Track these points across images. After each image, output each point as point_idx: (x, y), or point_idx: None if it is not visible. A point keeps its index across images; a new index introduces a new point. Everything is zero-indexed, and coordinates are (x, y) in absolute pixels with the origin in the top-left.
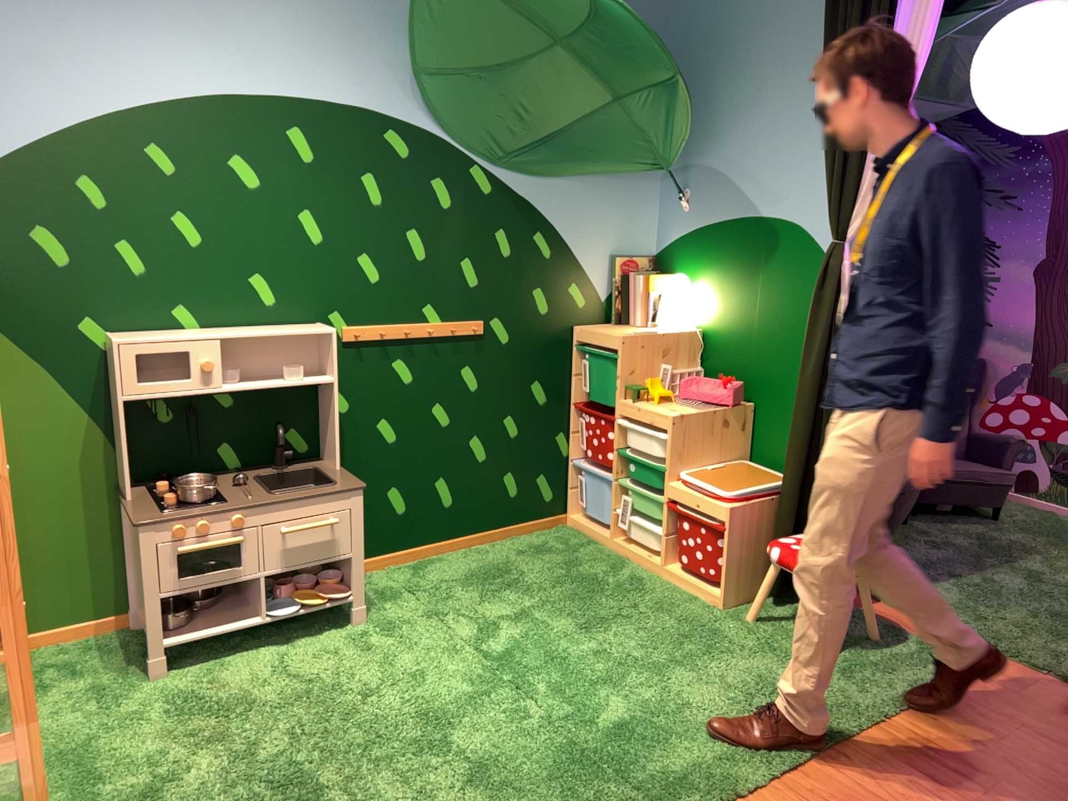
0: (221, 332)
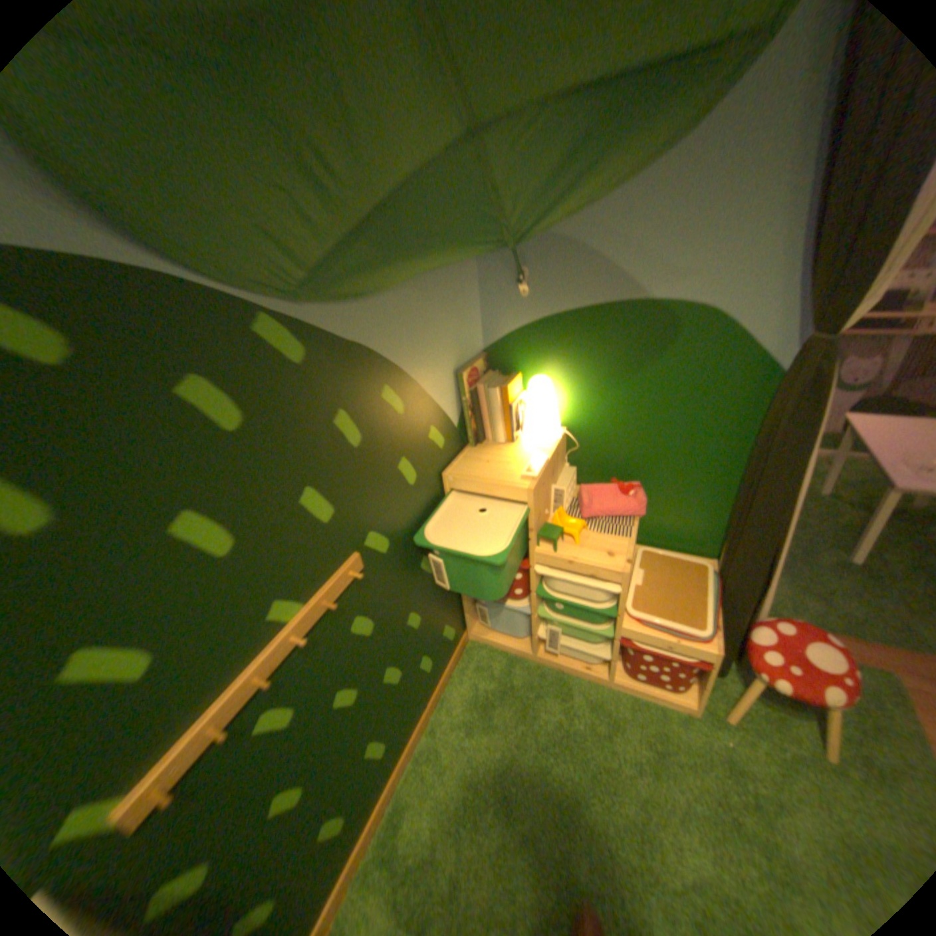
0: None
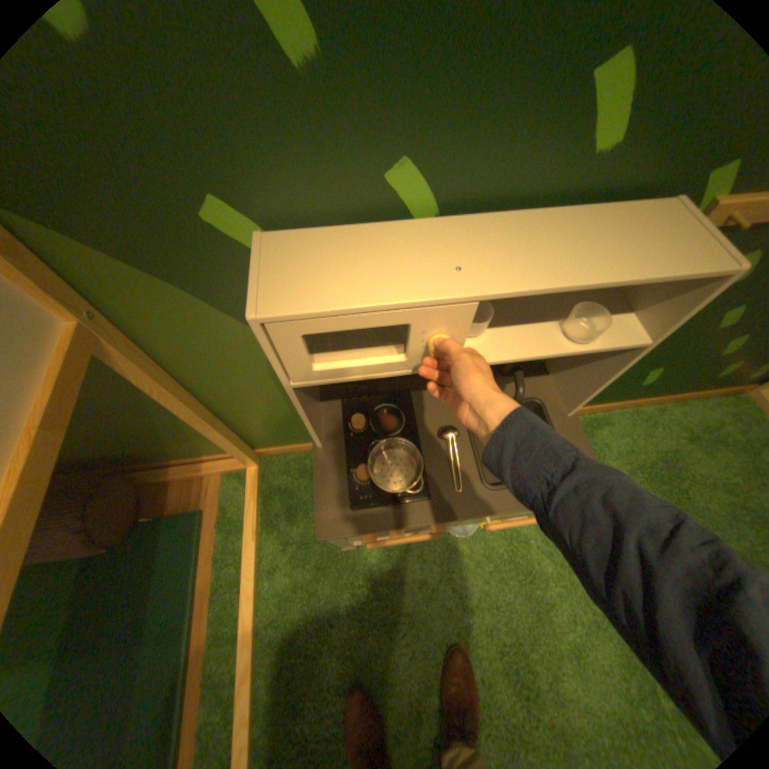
0: (486, 264)
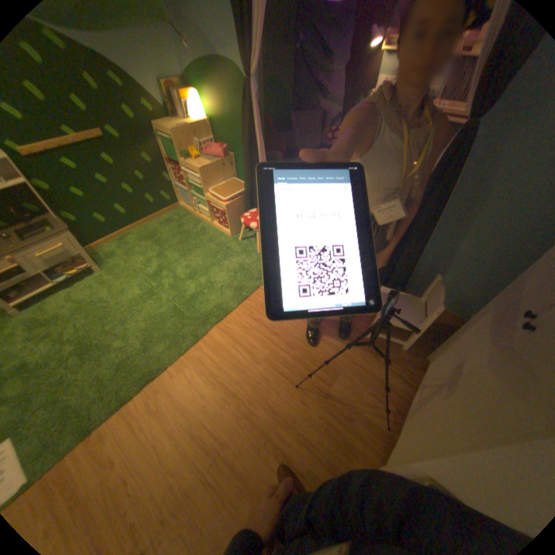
0: None
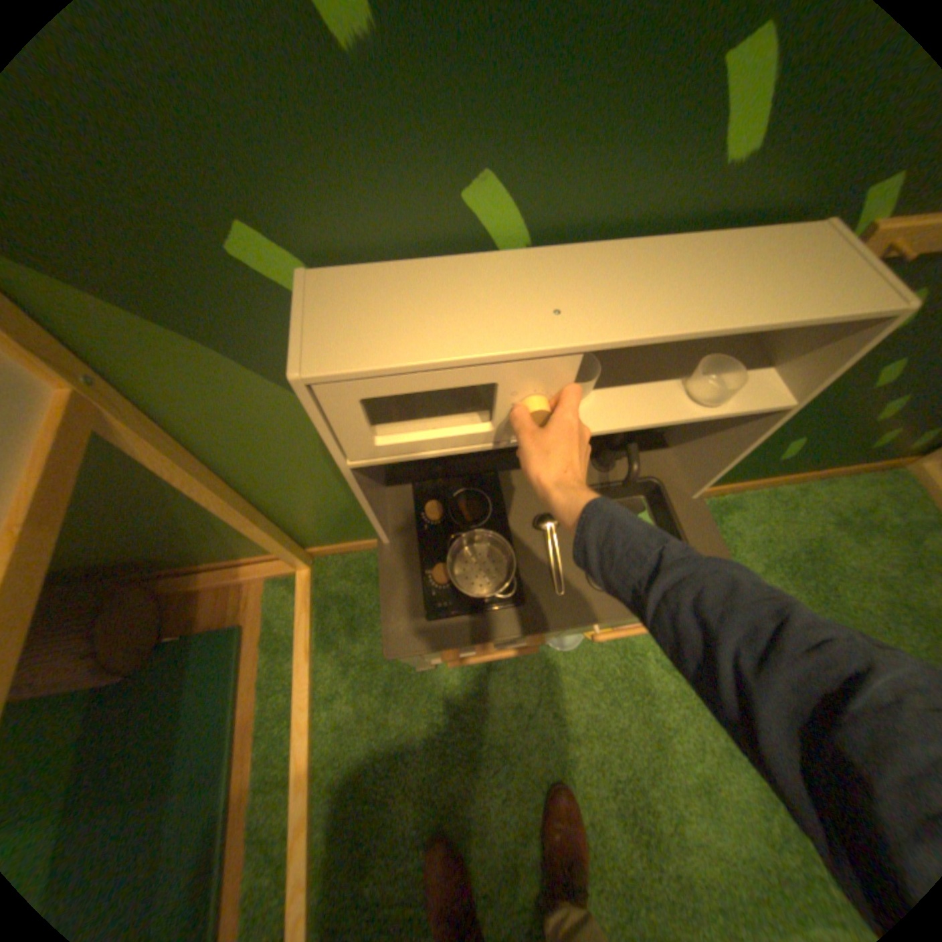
0: (591, 307)
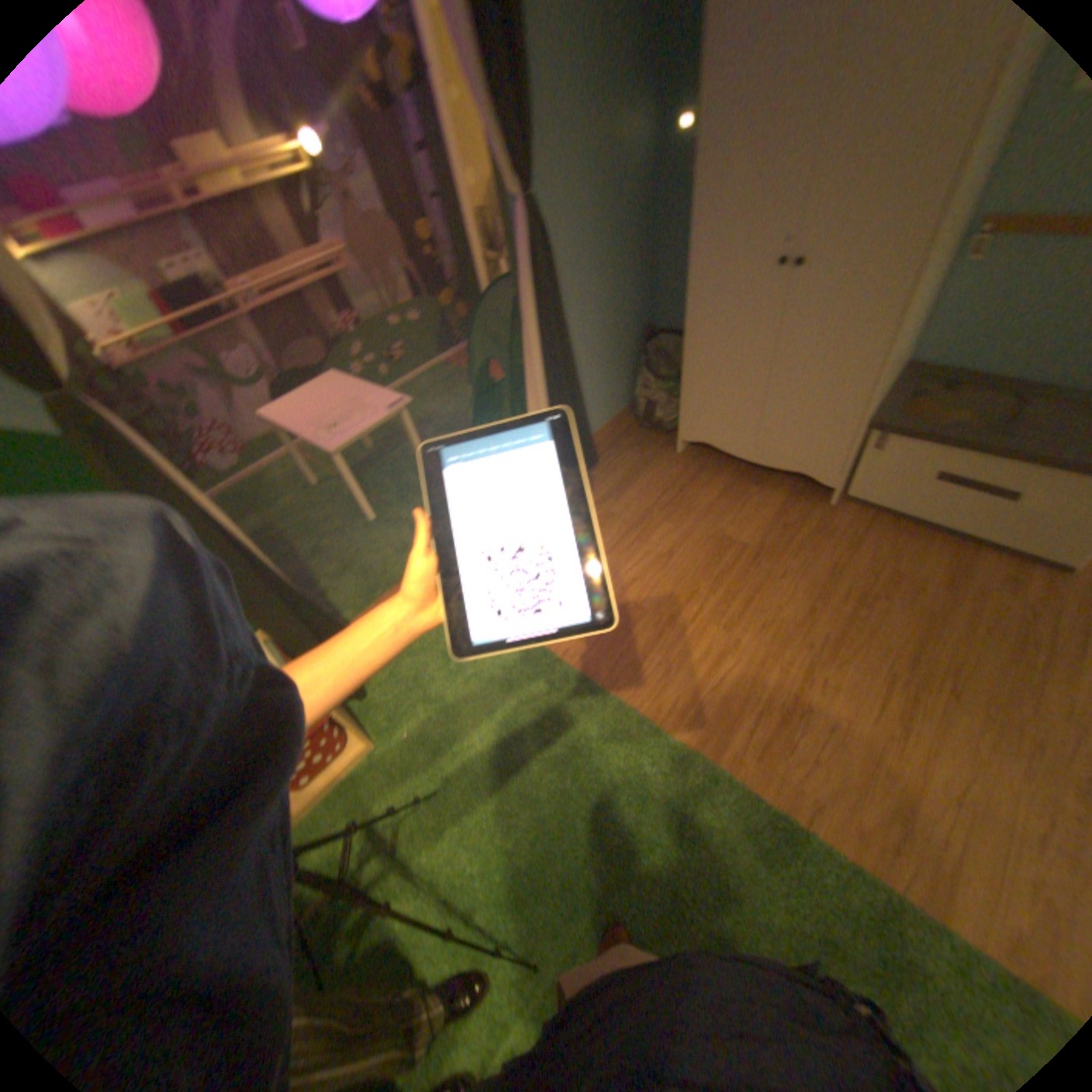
0: None
